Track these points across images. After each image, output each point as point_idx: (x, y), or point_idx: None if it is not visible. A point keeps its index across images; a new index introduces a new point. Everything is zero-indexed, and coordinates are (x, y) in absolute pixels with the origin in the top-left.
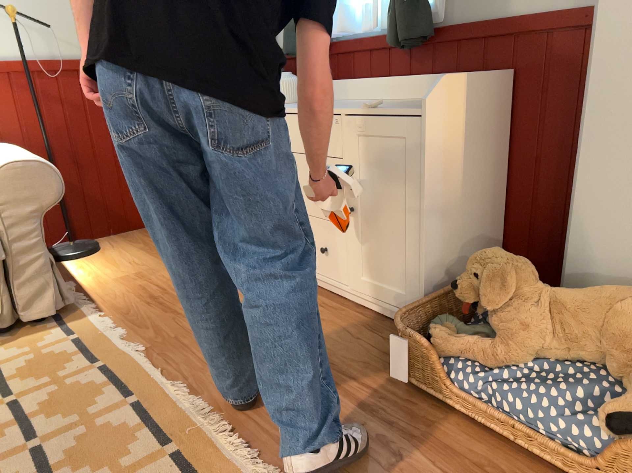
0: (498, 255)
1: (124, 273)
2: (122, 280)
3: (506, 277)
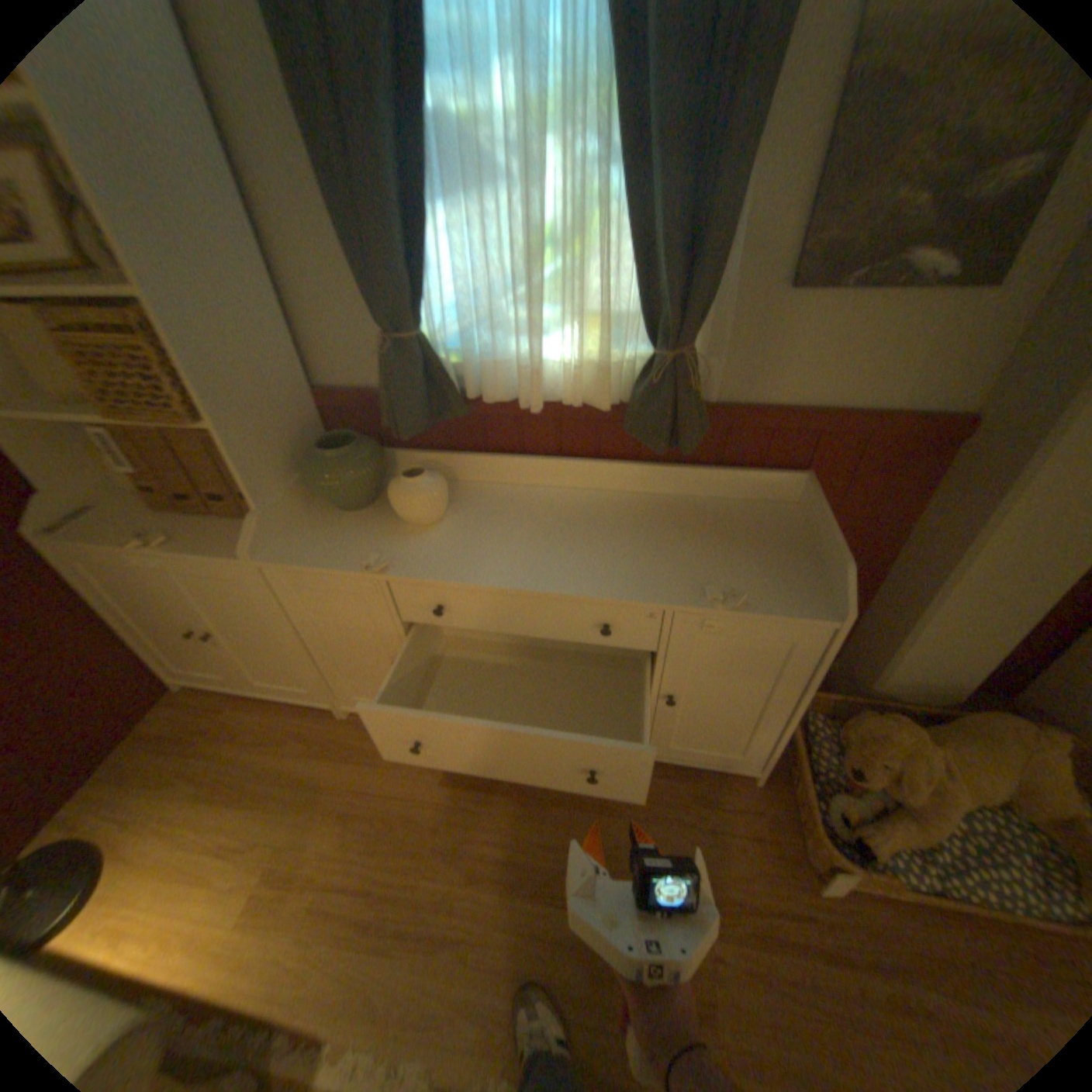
0: (904, 736)
1: (235, 889)
2: (258, 918)
3: (926, 763)
